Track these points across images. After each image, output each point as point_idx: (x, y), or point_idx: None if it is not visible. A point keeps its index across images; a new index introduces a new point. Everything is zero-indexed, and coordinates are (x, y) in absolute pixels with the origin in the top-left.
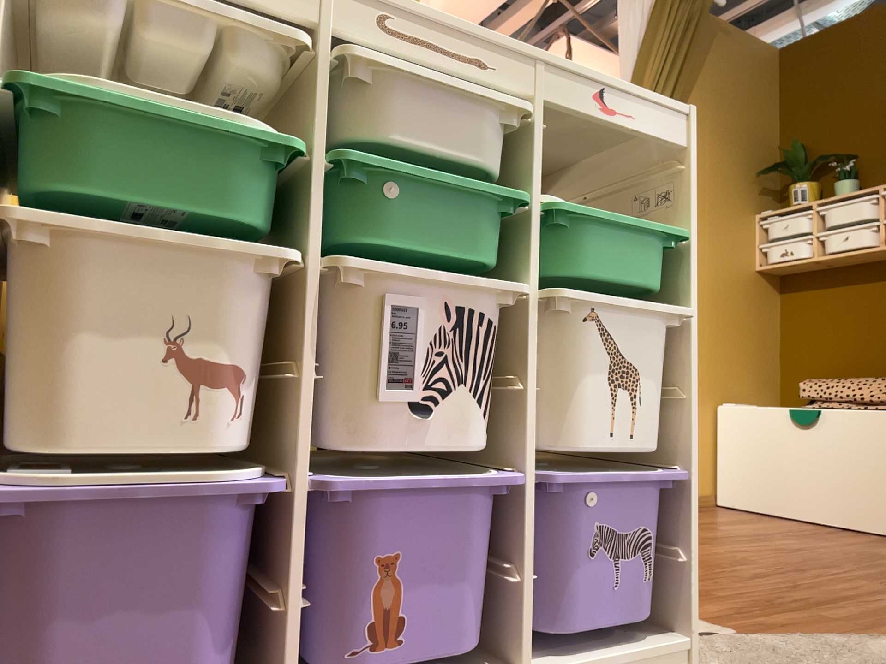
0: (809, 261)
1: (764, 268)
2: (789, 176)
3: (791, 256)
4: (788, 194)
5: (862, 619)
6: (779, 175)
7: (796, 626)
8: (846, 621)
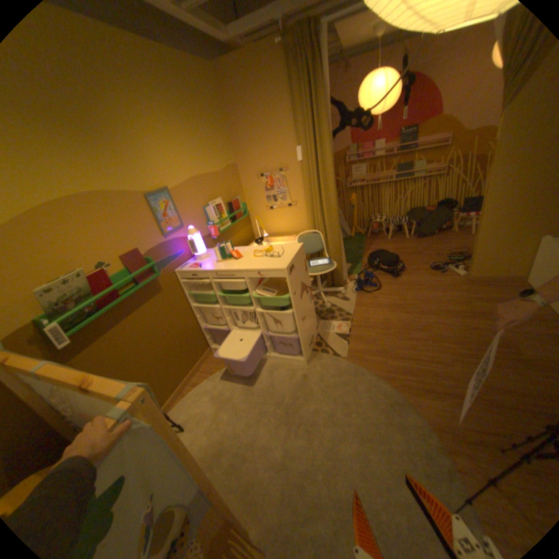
0: None
1: None
2: None
3: None
4: None
5: (392, 371)
6: None
7: (365, 364)
8: (385, 369)
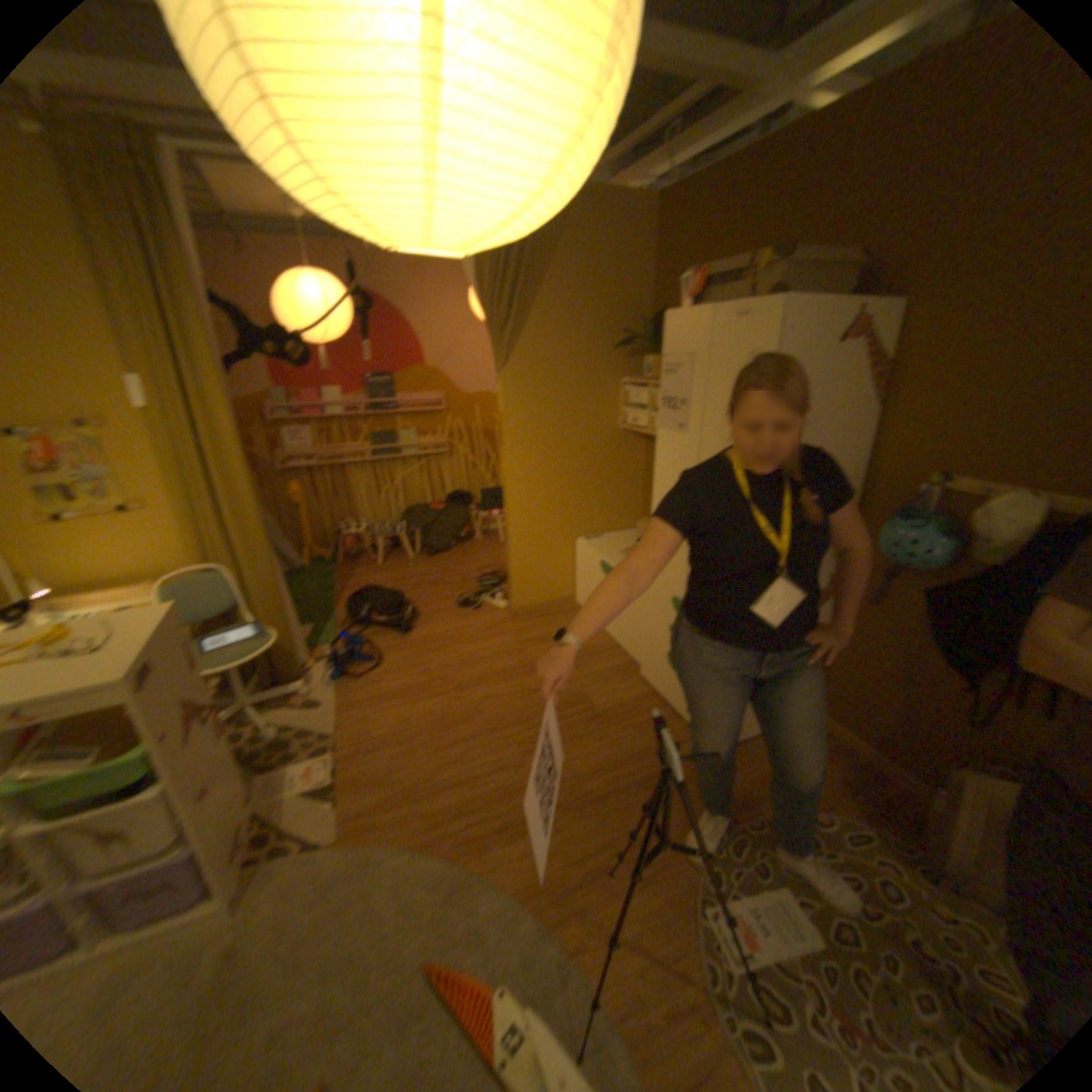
0: (647, 434)
1: (626, 429)
2: (647, 346)
3: (640, 425)
4: (645, 365)
5: (433, 826)
6: (638, 346)
7: (378, 839)
8: (419, 829)
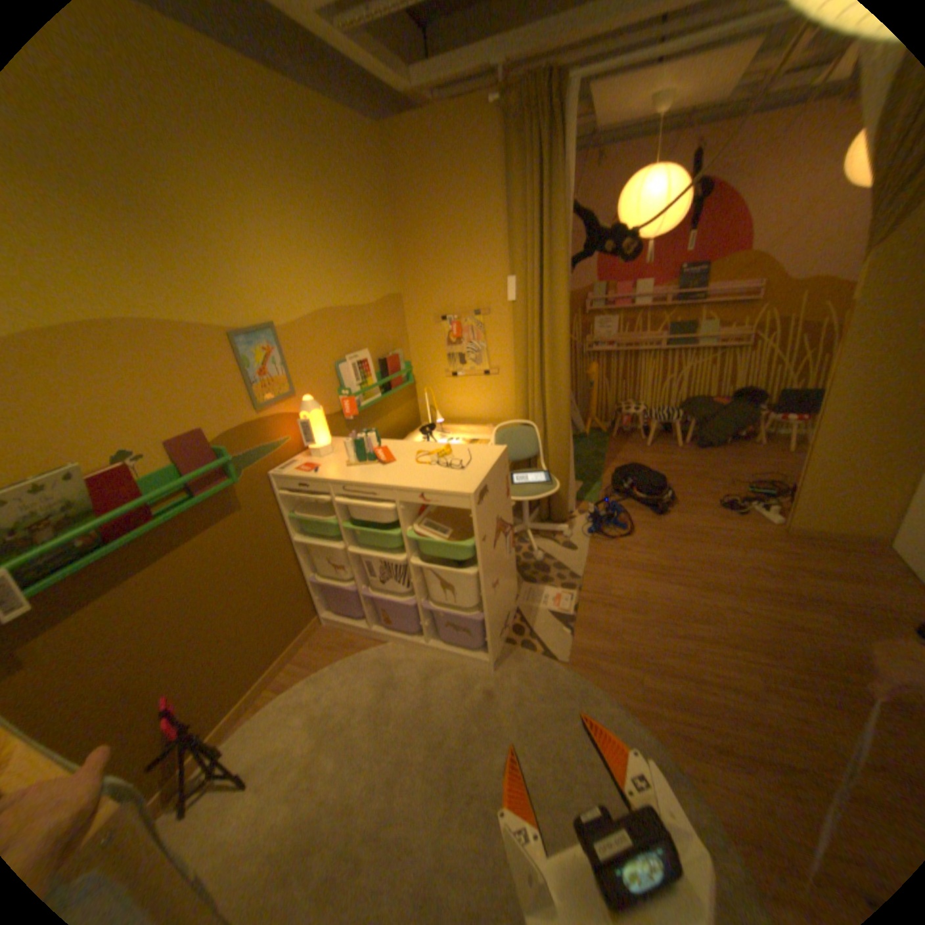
0: None
1: None
2: None
3: None
4: None
5: (653, 700)
6: None
7: (603, 680)
8: (640, 695)
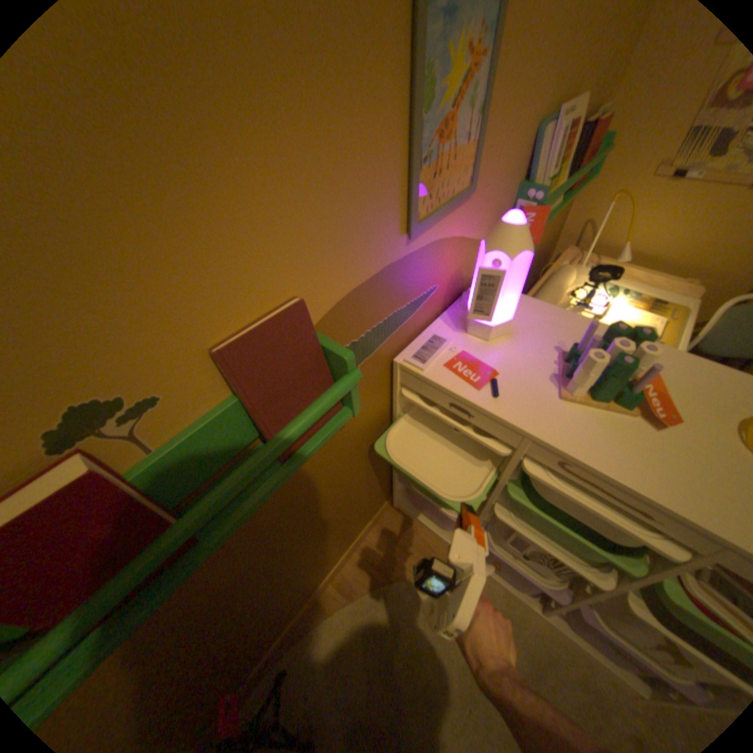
0: None
1: None
2: None
3: None
4: None
5: None
6: None
7: None
8: None
